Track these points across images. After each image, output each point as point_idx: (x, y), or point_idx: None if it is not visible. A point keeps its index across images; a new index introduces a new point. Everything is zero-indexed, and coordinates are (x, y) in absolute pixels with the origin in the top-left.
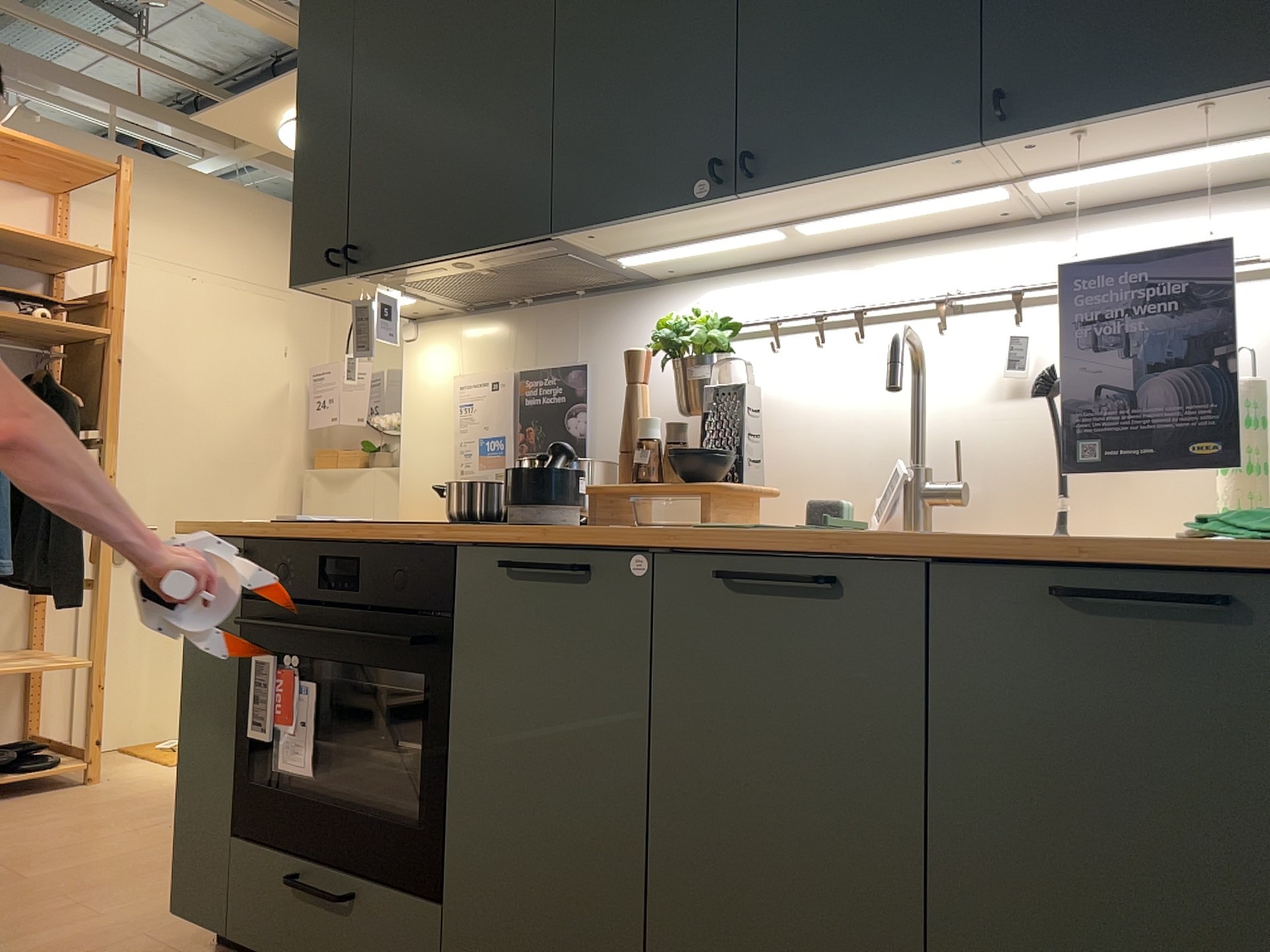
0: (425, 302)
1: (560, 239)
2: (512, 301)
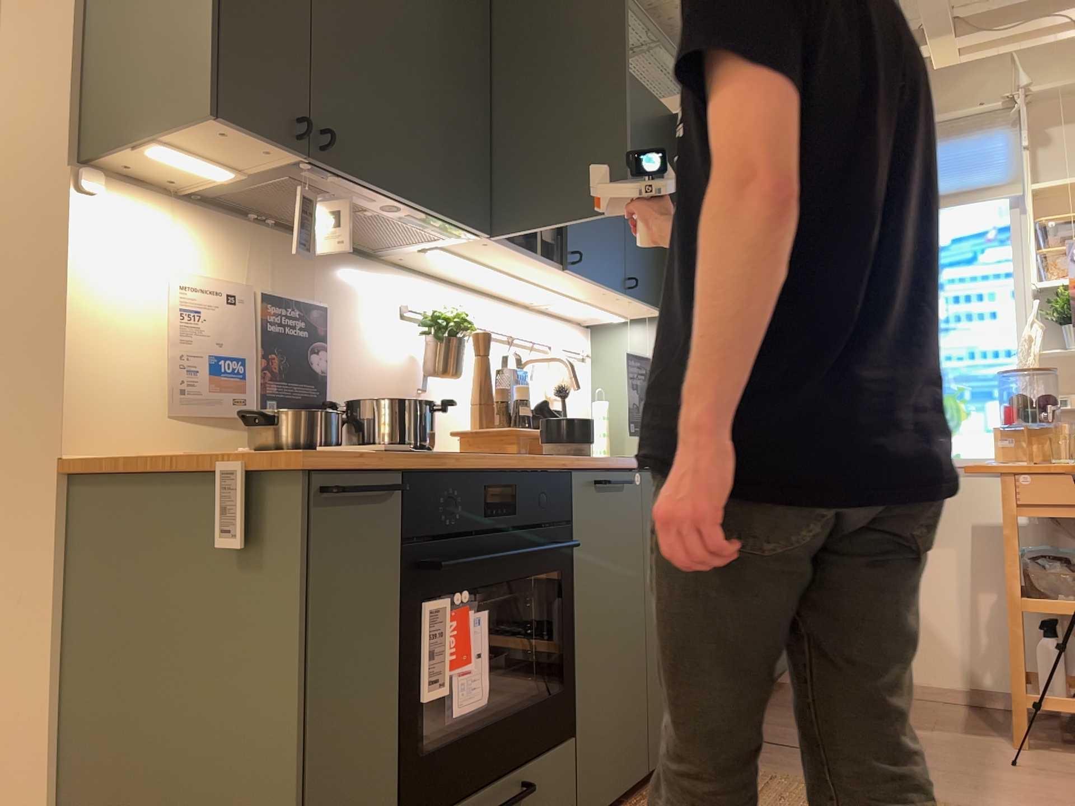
0: (205, 179)
1: (468, 234)
2: (257, 215)
